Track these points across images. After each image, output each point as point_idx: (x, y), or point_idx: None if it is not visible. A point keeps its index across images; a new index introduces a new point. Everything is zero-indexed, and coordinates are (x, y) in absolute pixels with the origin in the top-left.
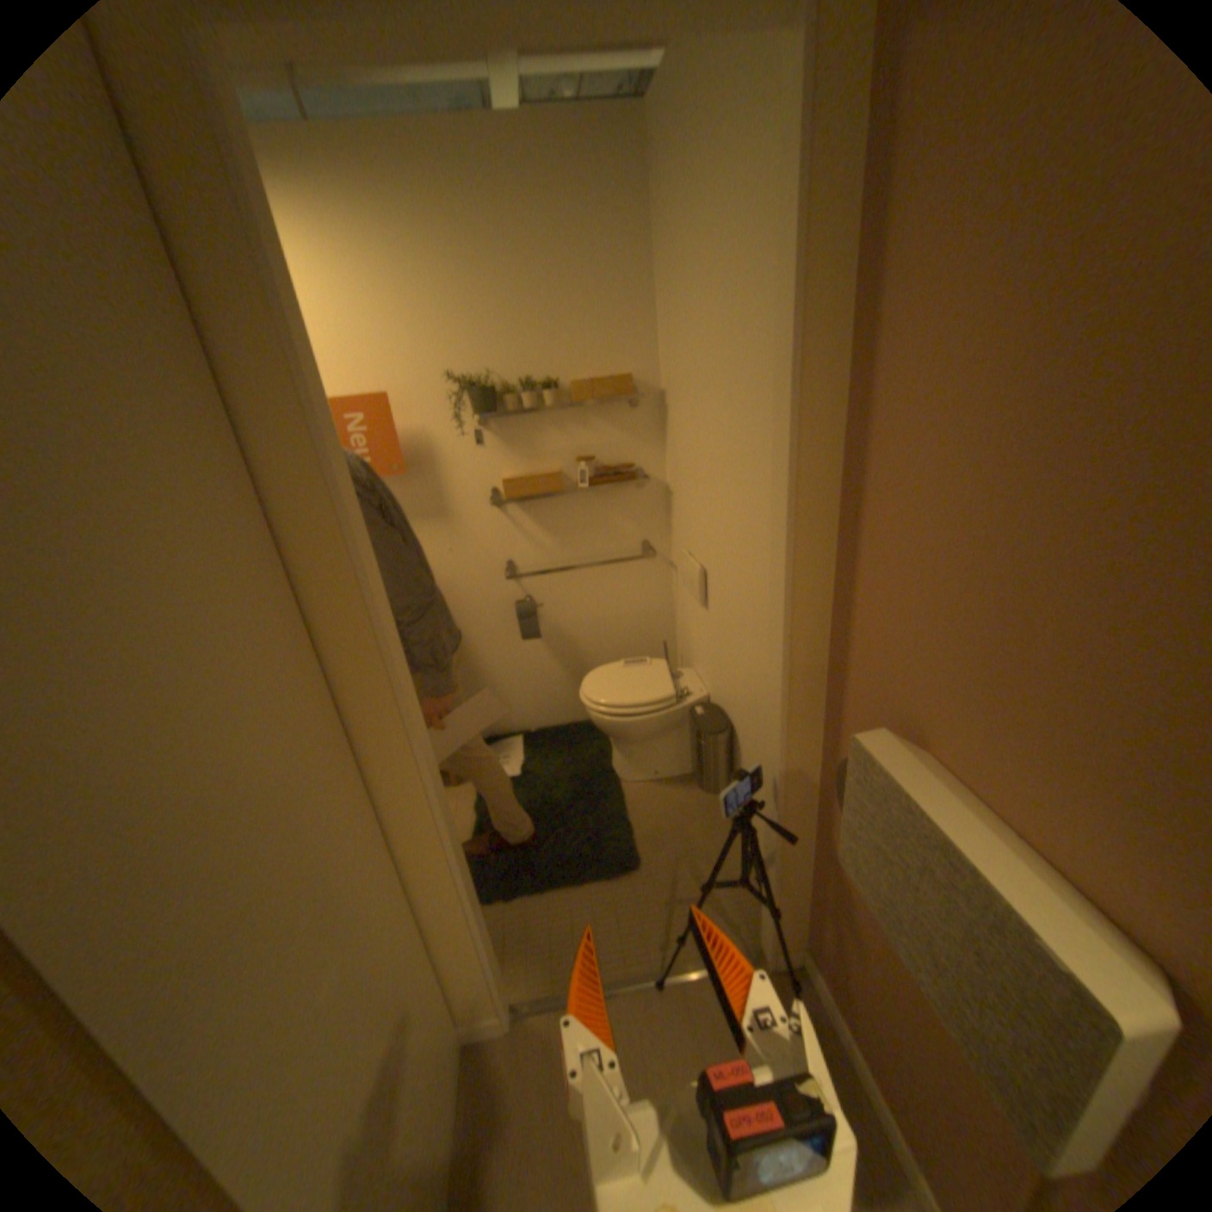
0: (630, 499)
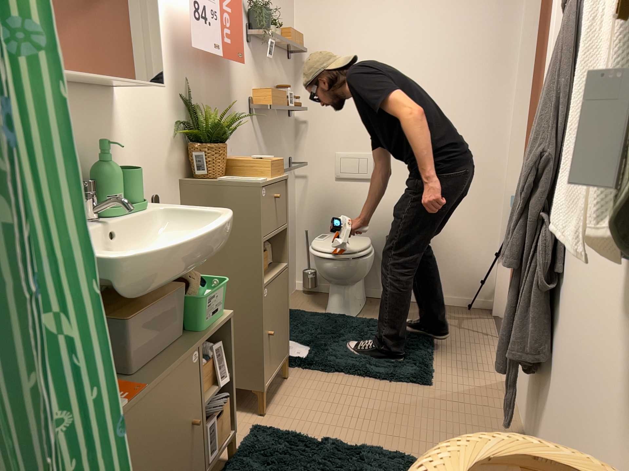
0: (287, 126)
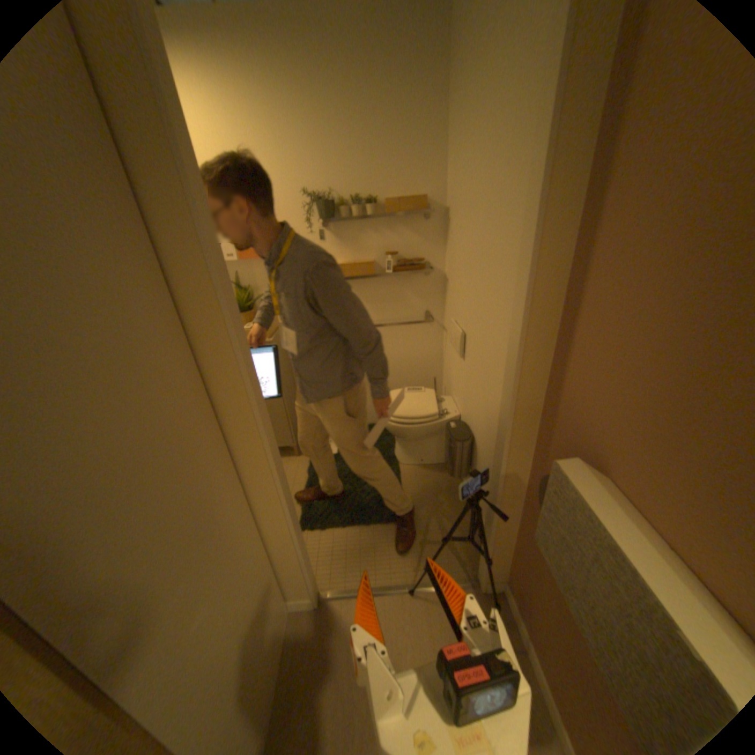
0: (420, 282)
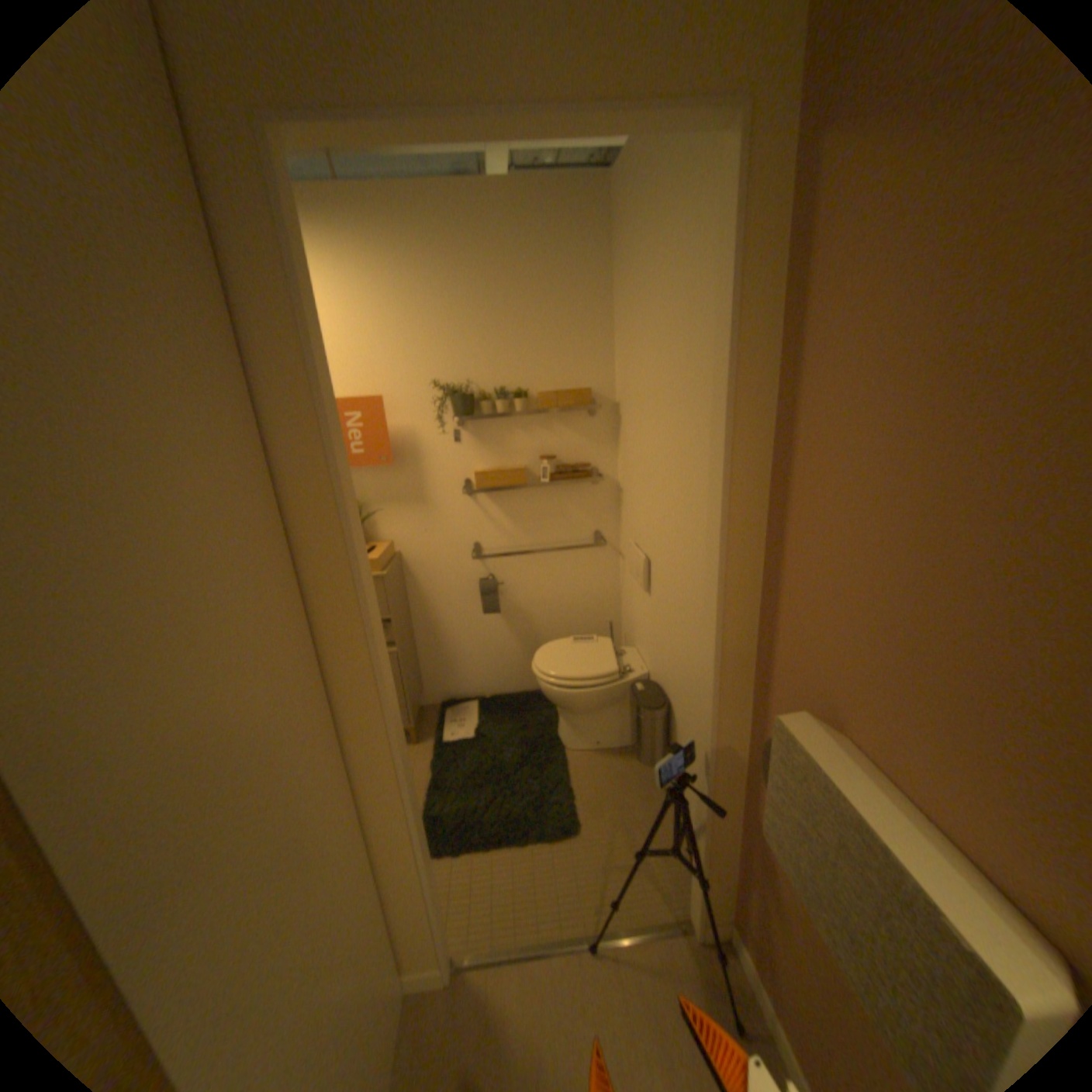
0: (586, 495)
